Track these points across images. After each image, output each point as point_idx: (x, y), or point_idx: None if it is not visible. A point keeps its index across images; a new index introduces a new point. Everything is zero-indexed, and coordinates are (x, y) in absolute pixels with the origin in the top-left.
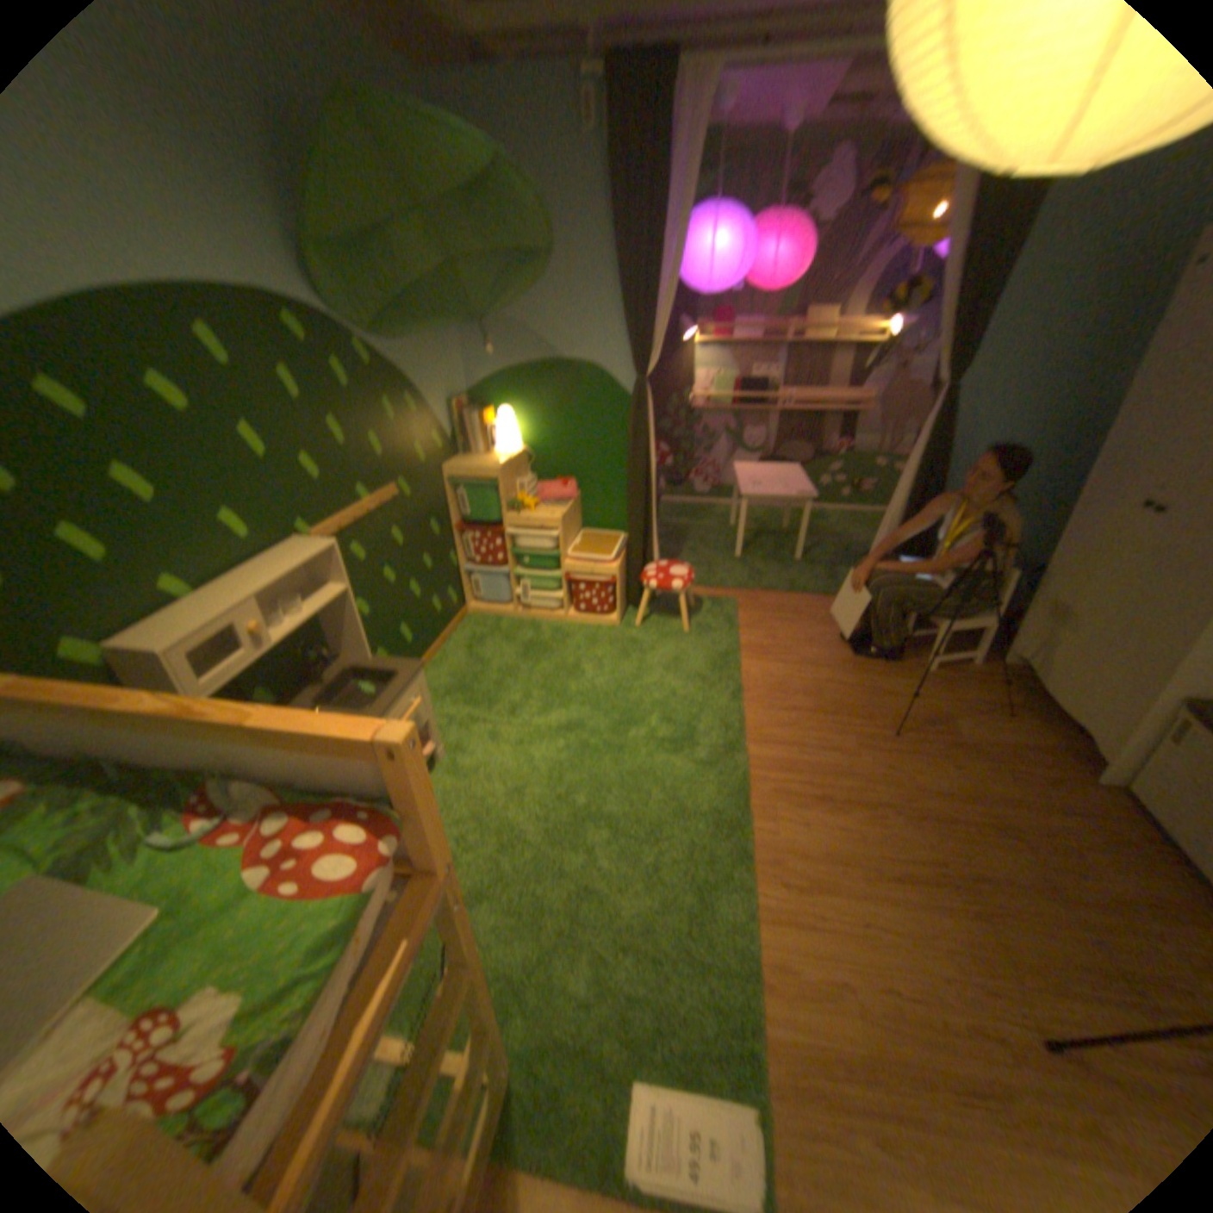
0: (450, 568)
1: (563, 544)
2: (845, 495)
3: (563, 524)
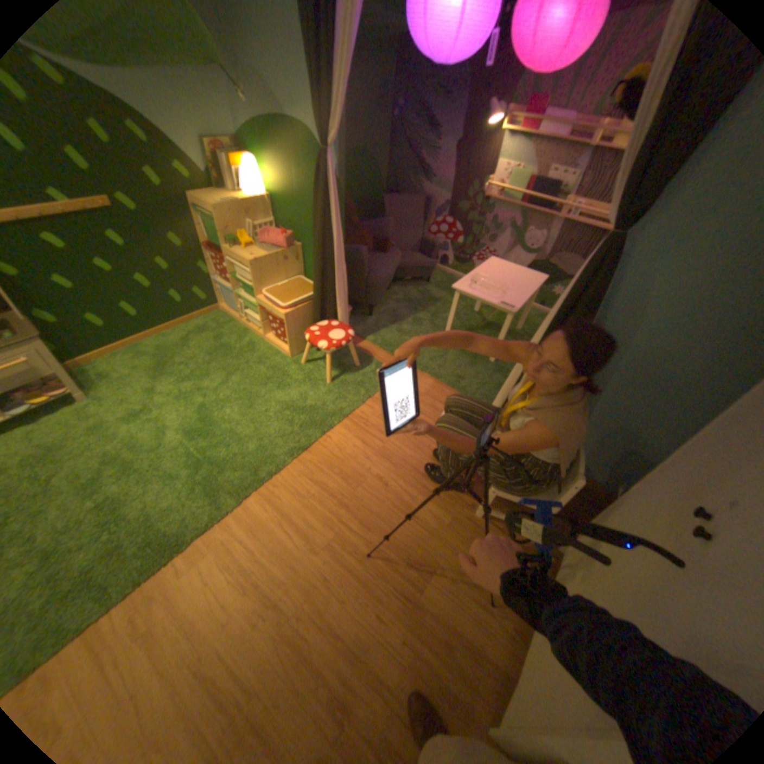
0: (199, 273)
1: (256, 281)
2: None
3: (258, 265)
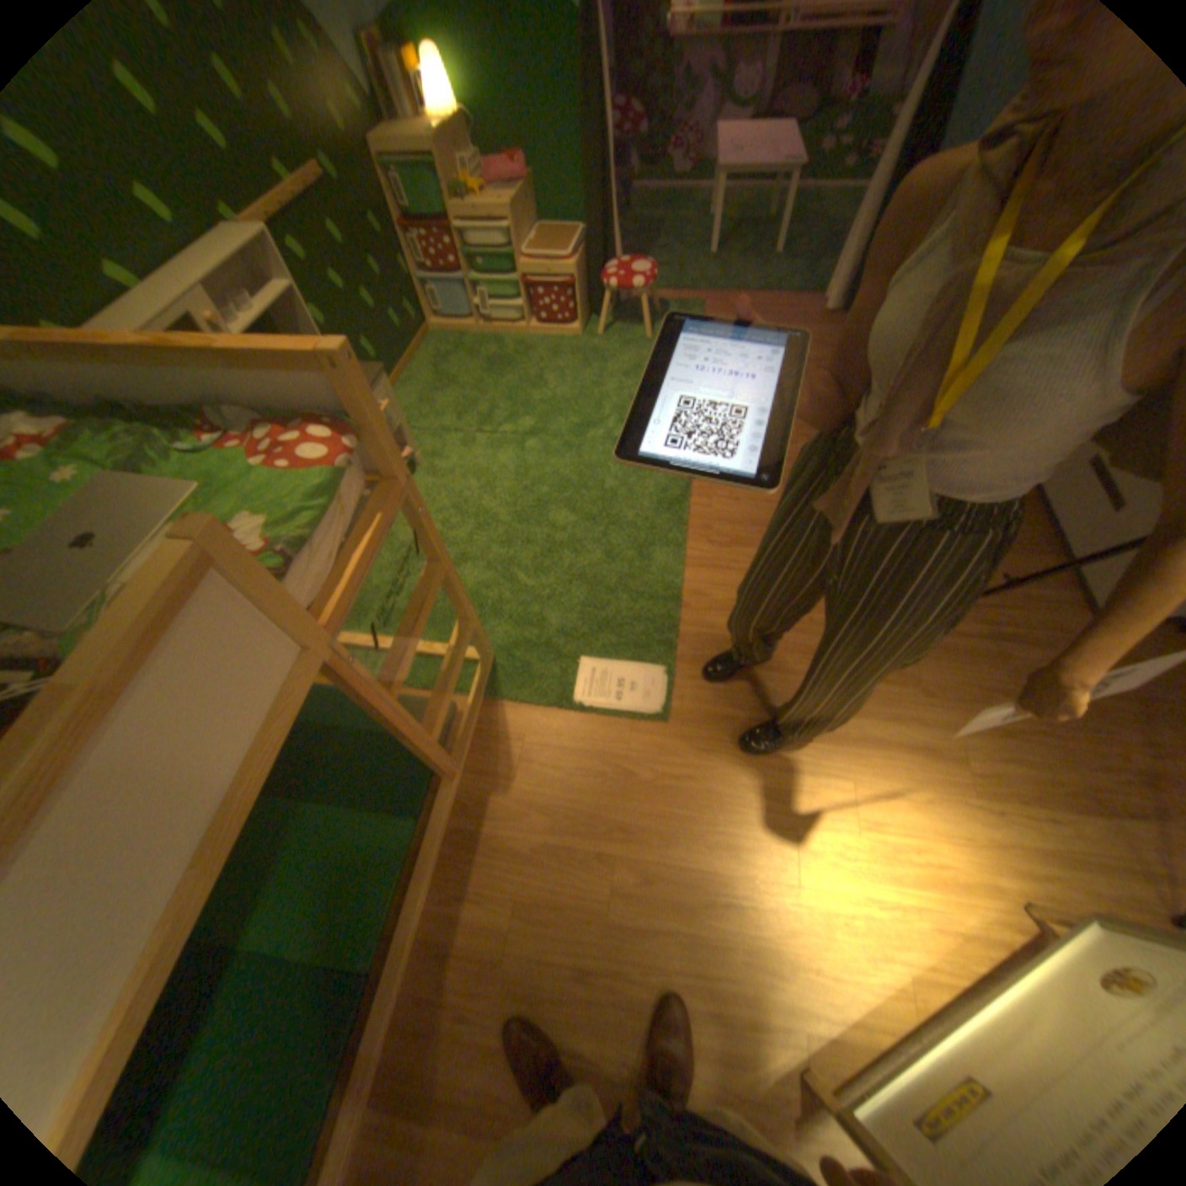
0: (400, 274)
1: (514, 237)
2: (850, 166)
3: (512, 211)
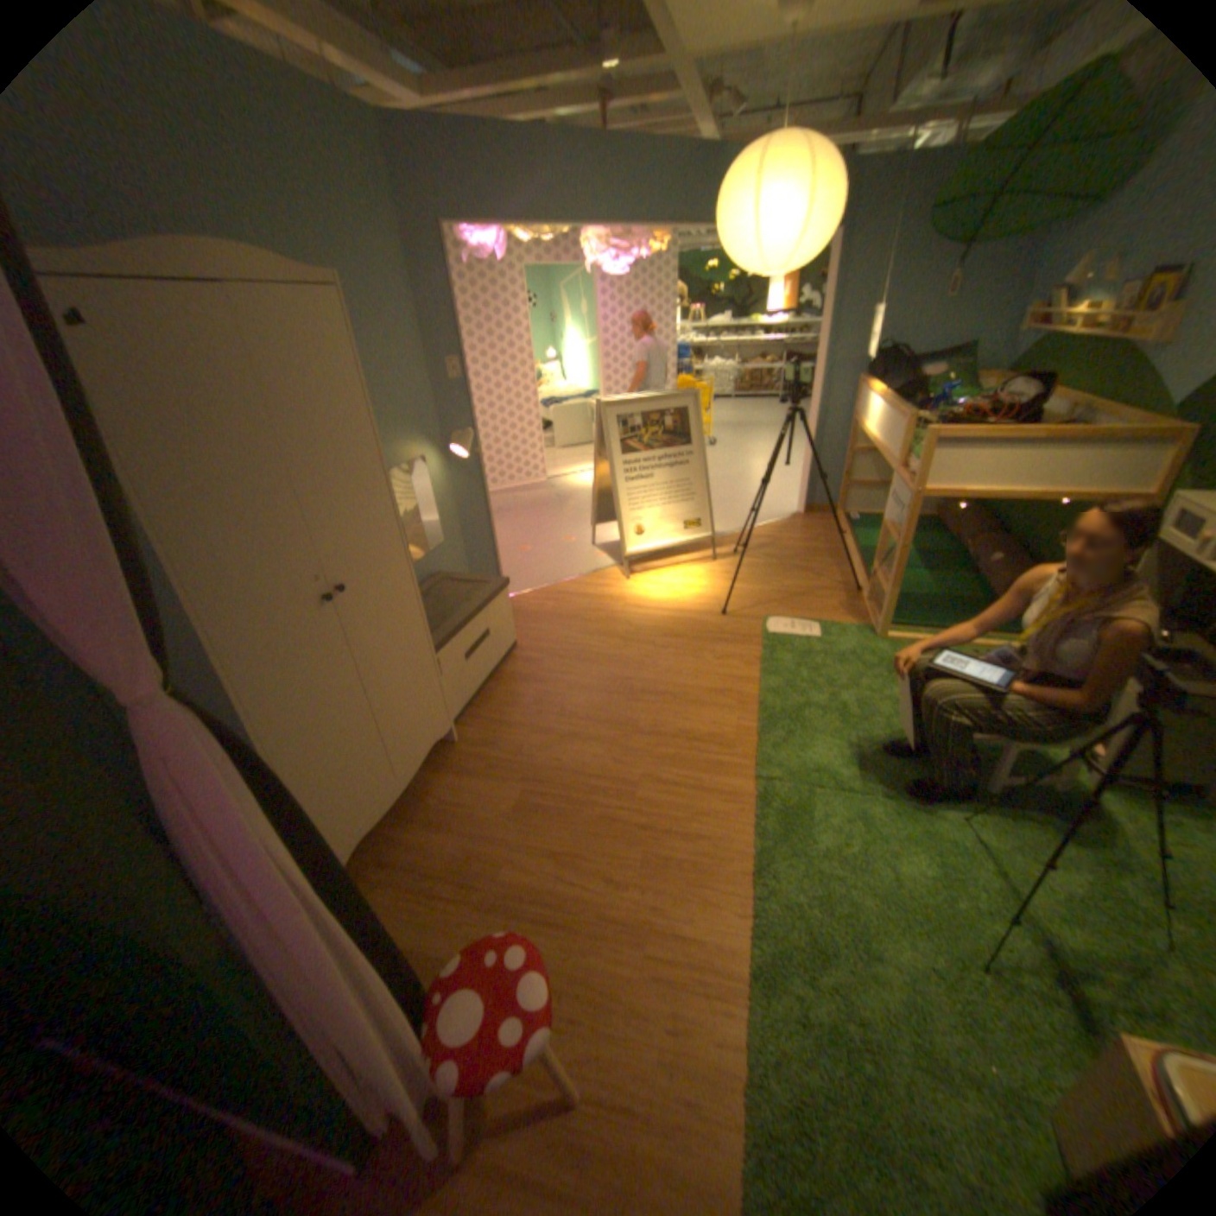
0: None
1: None
2: None
3: None
